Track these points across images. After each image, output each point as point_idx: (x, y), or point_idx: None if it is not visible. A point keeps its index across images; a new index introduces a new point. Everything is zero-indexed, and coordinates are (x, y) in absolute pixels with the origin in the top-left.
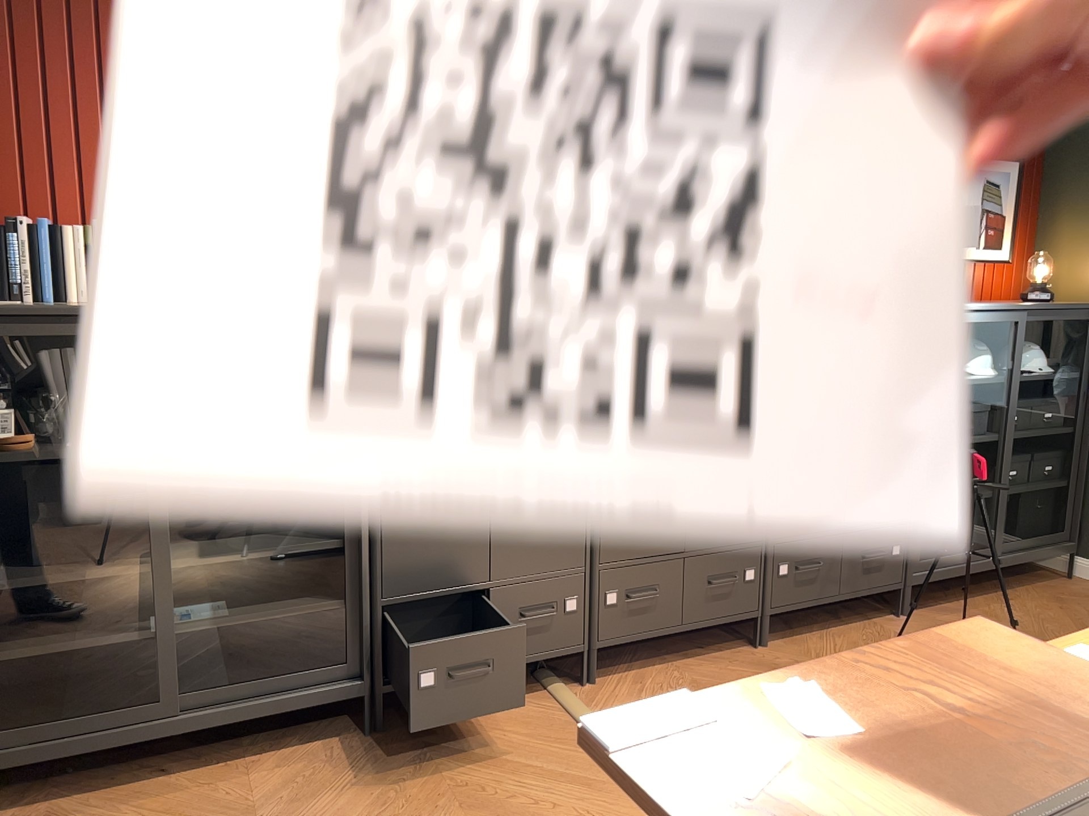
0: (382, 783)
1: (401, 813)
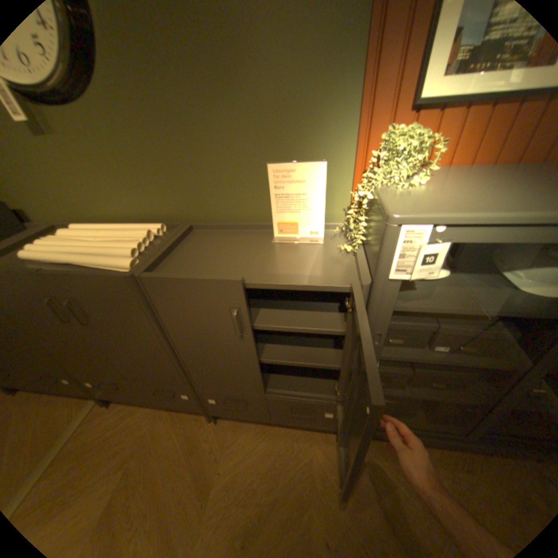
0: None
1: None
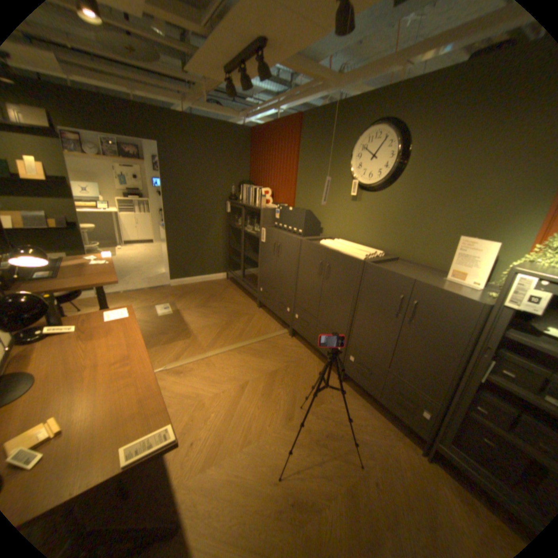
0: (240, 311)
1: (230, 314)
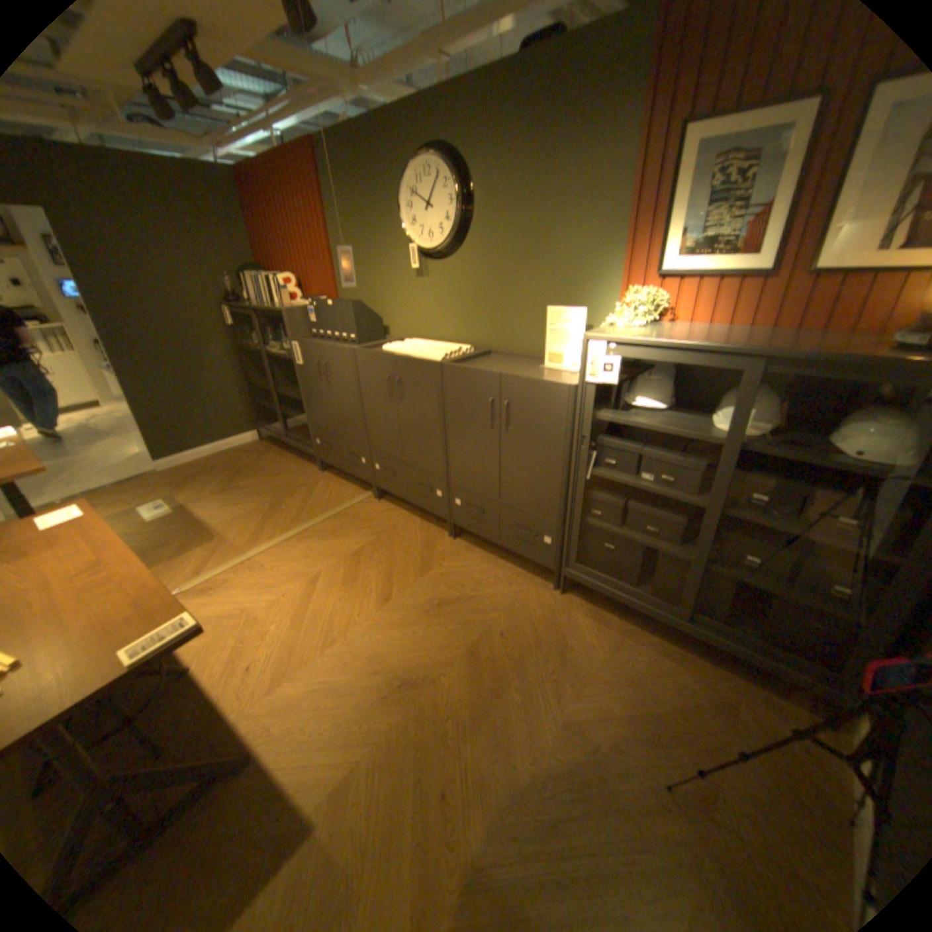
0: (292, 483)
1: (275, 490)
